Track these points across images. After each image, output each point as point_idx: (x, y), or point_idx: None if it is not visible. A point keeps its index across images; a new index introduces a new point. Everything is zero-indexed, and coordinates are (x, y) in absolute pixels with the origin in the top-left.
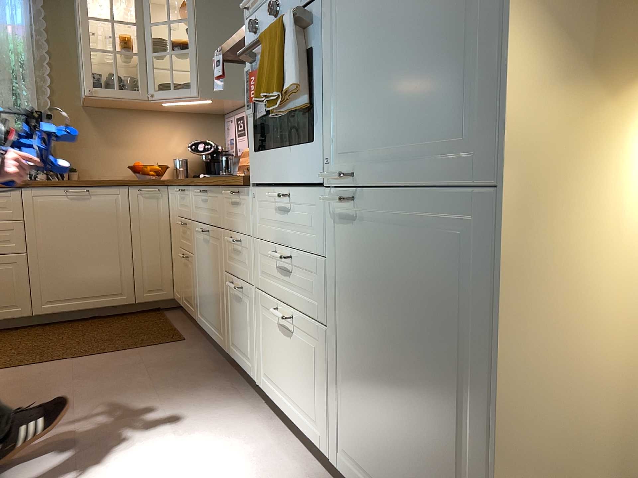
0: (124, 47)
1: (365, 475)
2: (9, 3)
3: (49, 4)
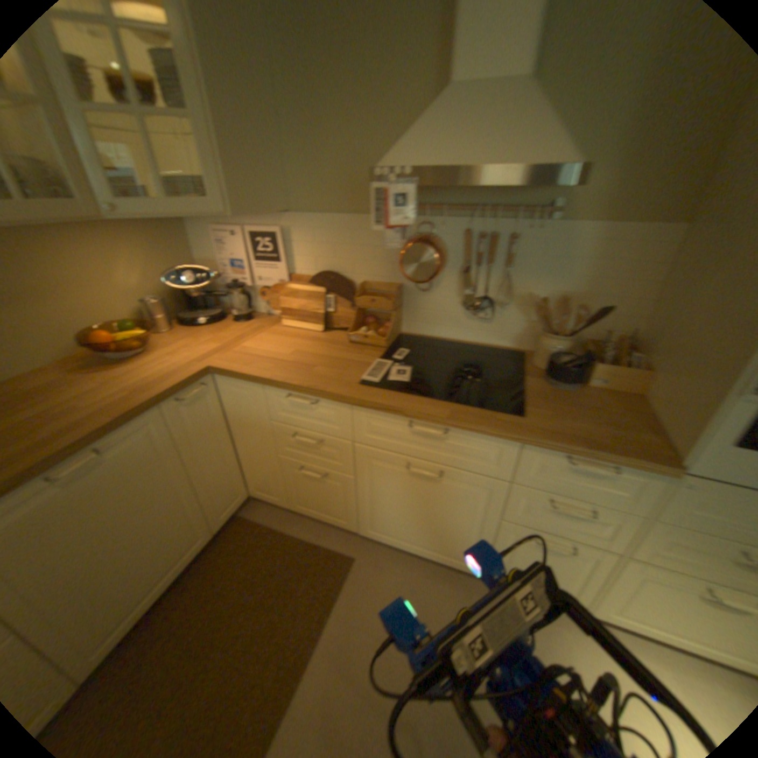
0: None
1: None
2: None
3: None
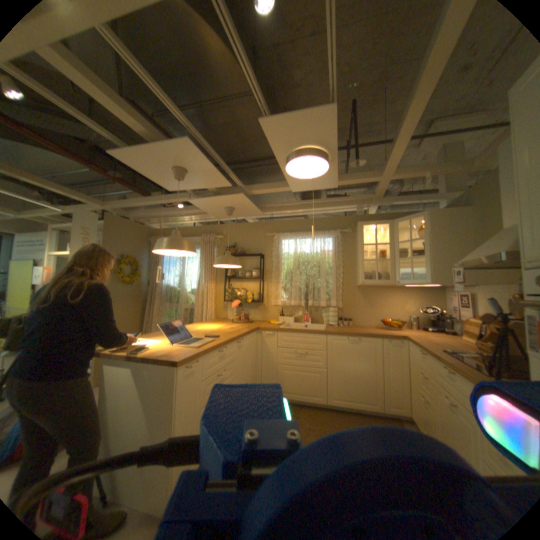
0: (381, 255)
1: None
2: (327, 241)
3: (344, 238)
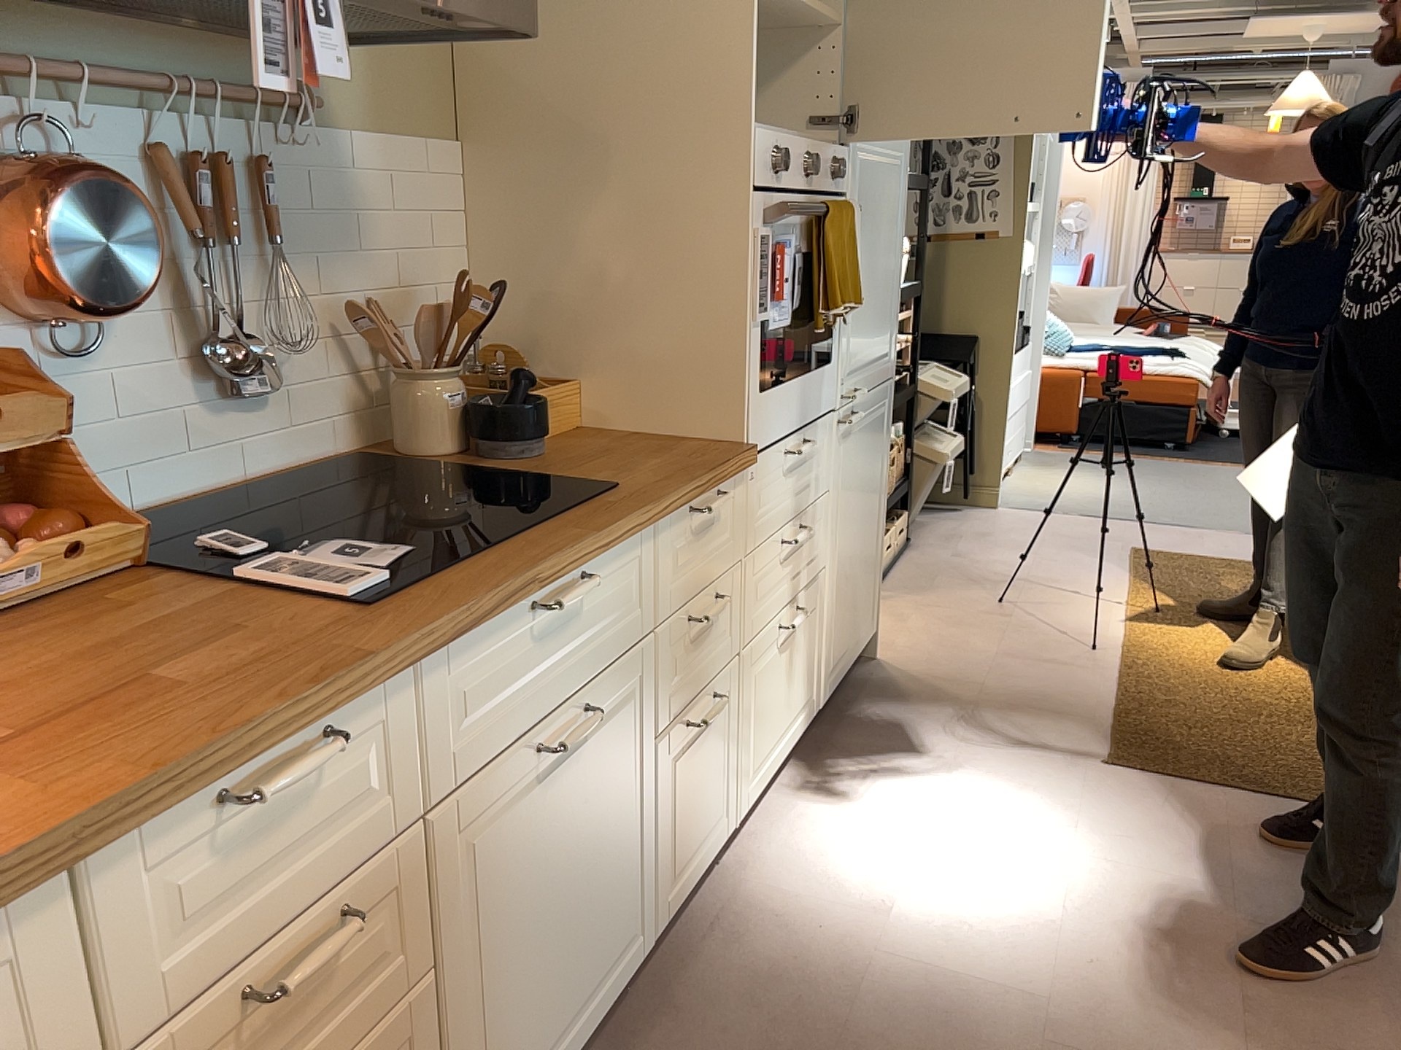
0: None
1: (839, 657)
2: None
3: None
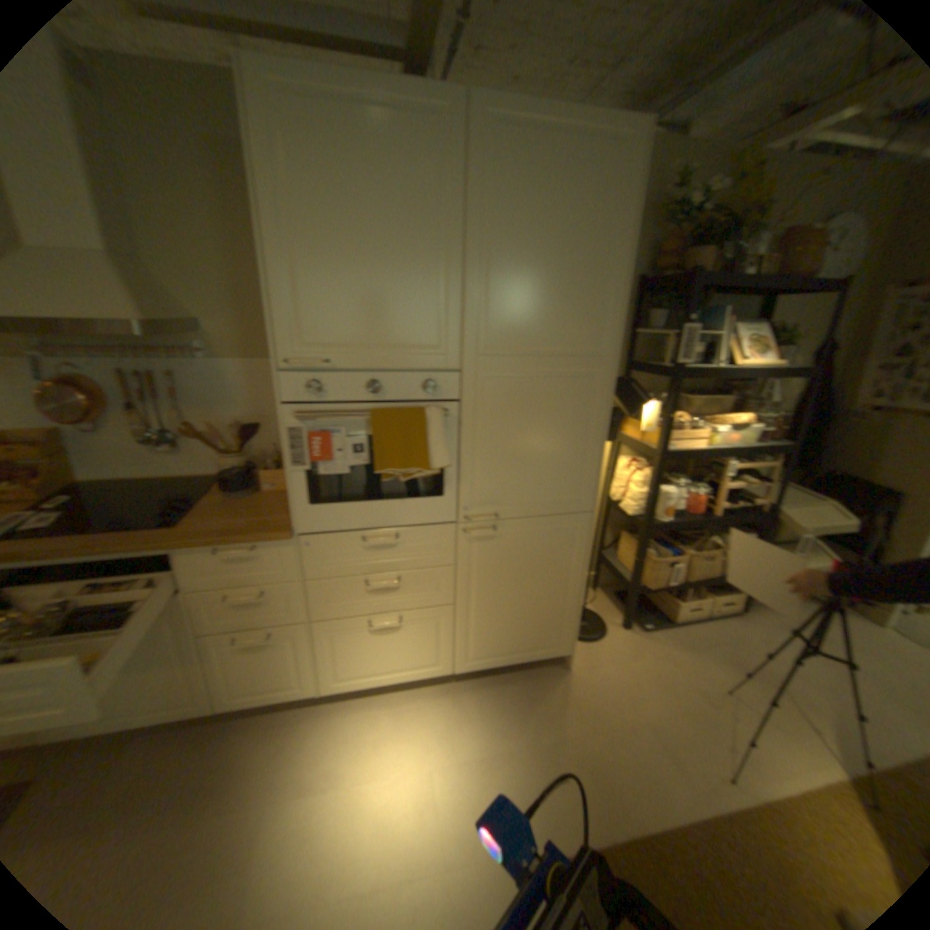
0: None
1: (490, 656)
2: None
3: None
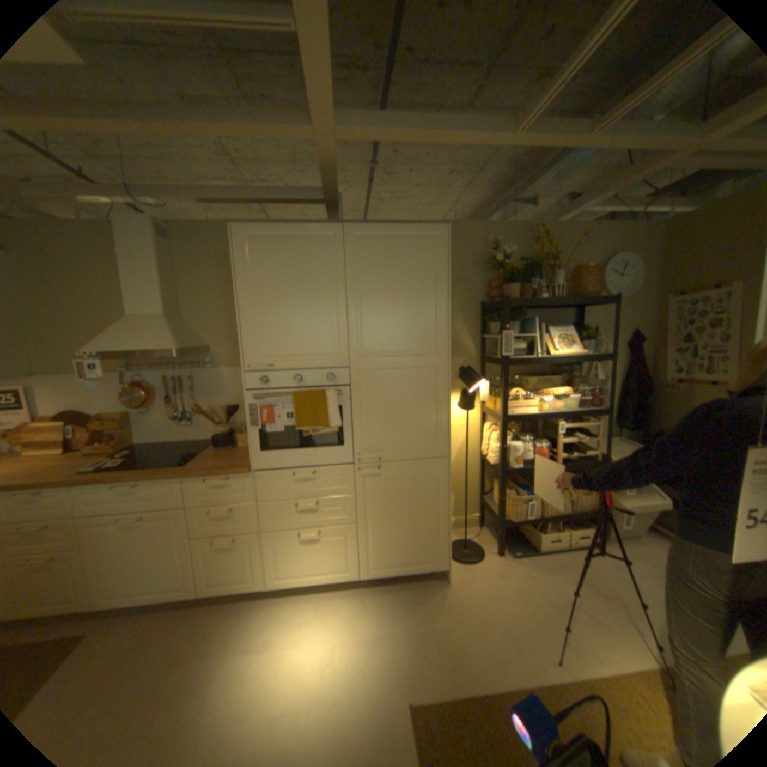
0: None
1: (385, 567)
2: None
3: None
